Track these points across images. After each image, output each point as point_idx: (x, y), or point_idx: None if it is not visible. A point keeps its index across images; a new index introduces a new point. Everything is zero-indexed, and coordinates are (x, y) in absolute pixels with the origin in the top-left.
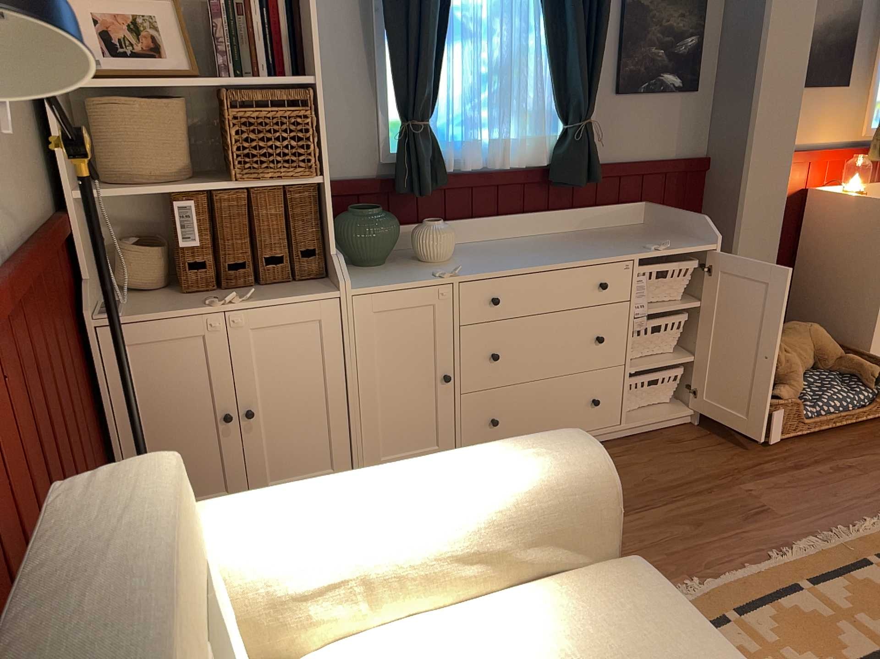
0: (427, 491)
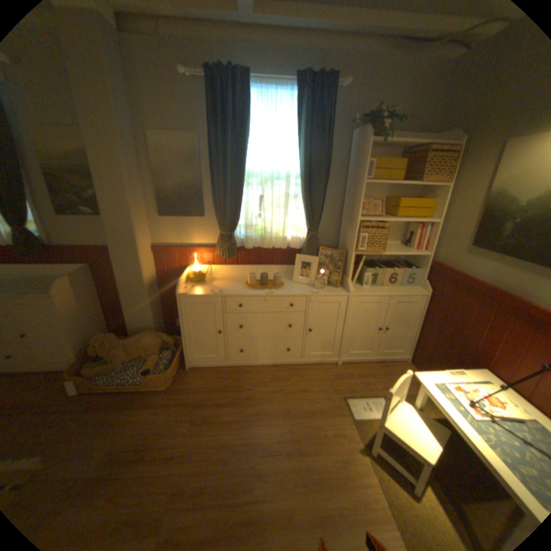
0: None
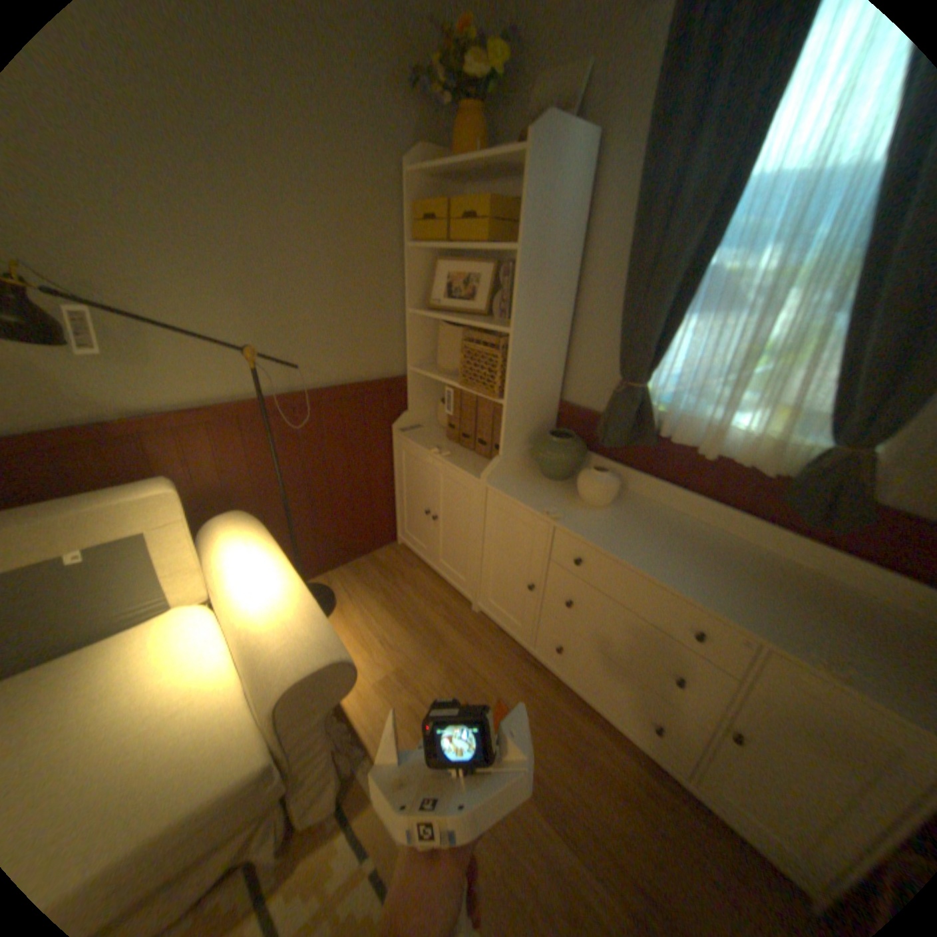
0: (250, 596)
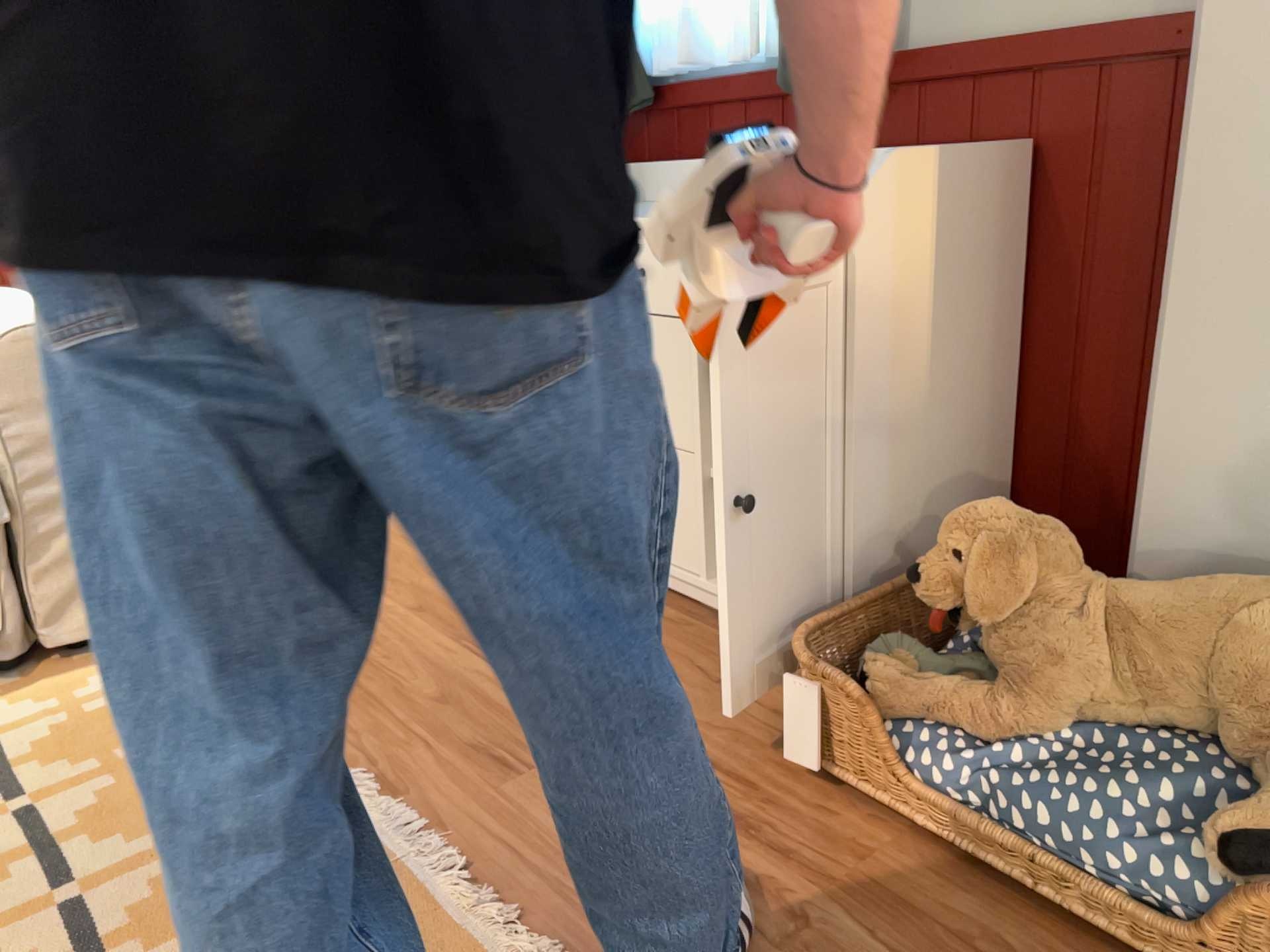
0: None
